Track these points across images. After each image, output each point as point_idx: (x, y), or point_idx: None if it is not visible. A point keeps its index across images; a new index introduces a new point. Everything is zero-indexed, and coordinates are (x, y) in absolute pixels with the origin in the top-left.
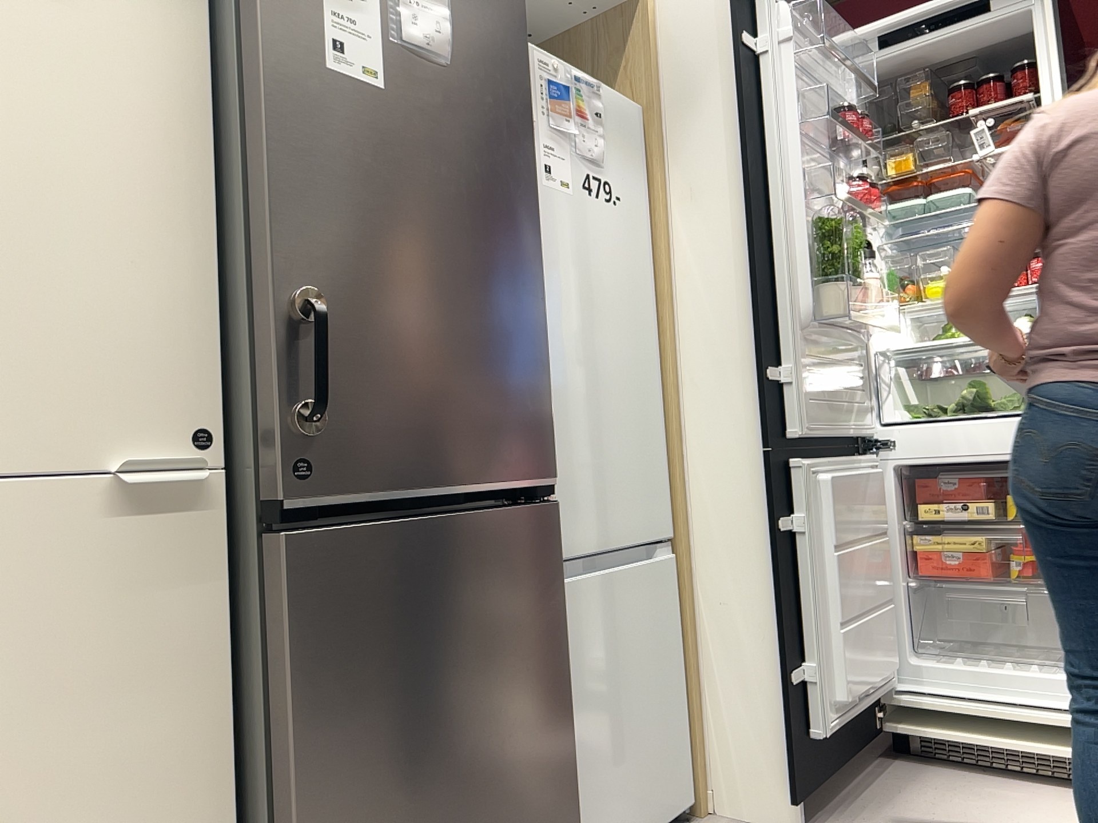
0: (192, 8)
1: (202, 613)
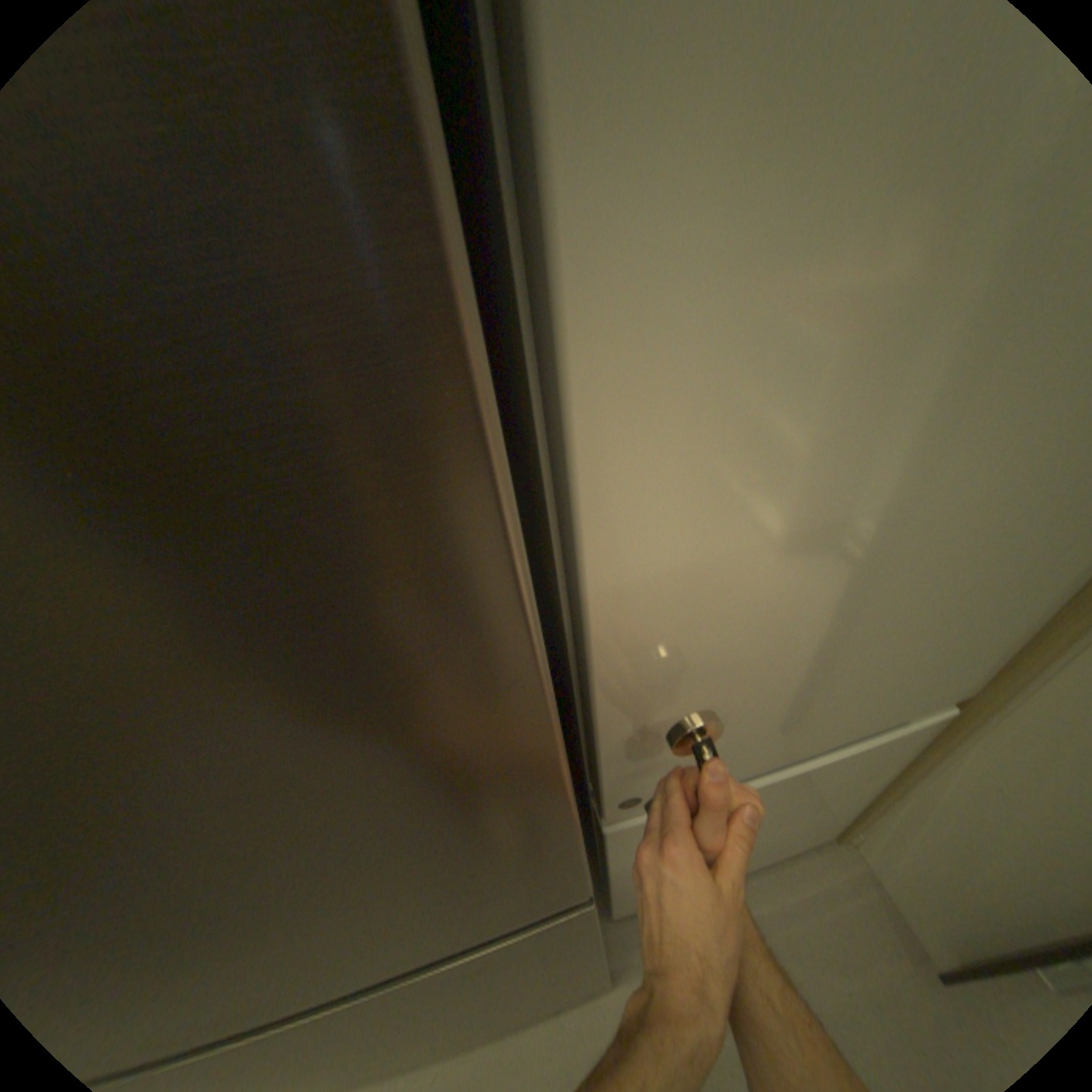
0: None
1: None
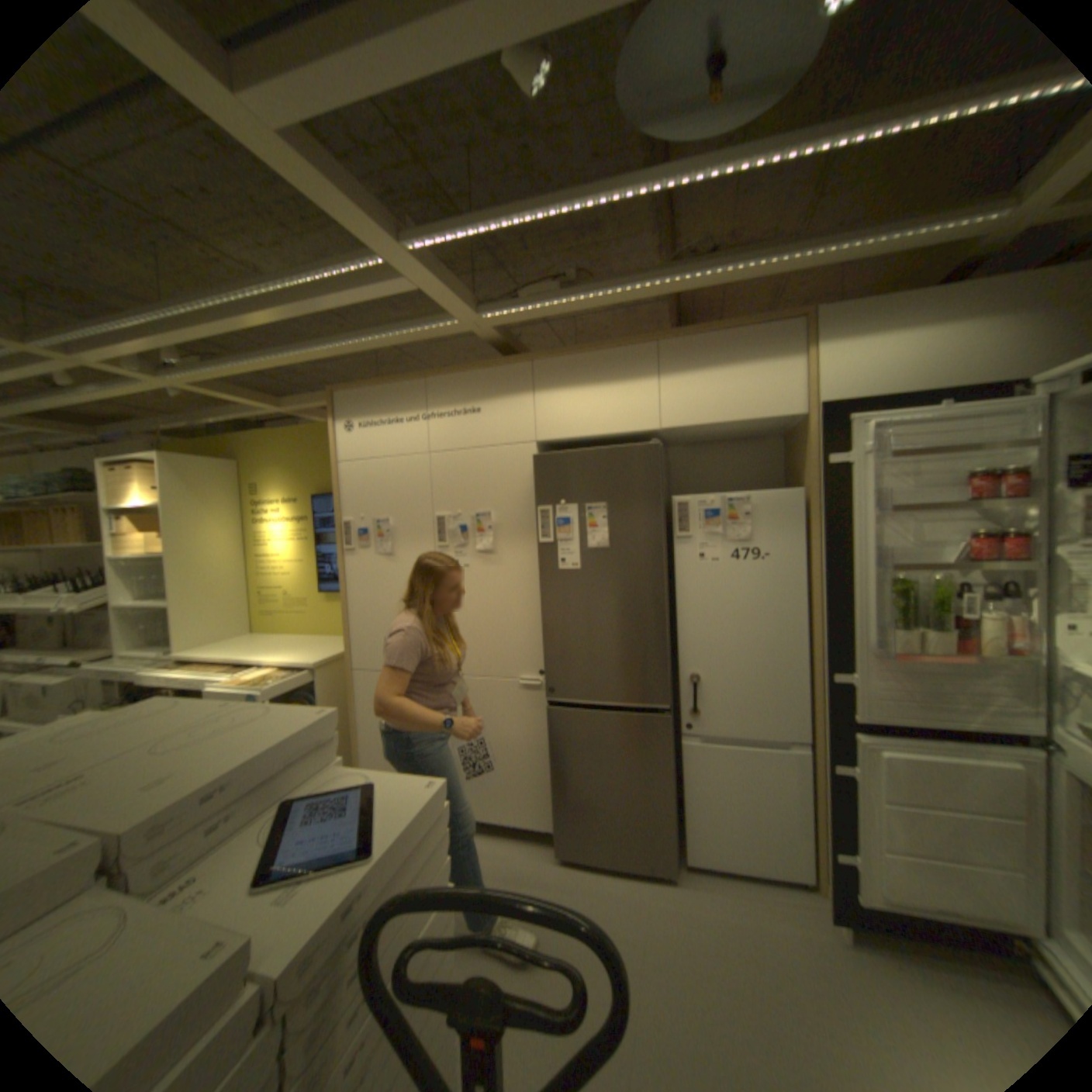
0: (538, 551)
1: (544, 717)
